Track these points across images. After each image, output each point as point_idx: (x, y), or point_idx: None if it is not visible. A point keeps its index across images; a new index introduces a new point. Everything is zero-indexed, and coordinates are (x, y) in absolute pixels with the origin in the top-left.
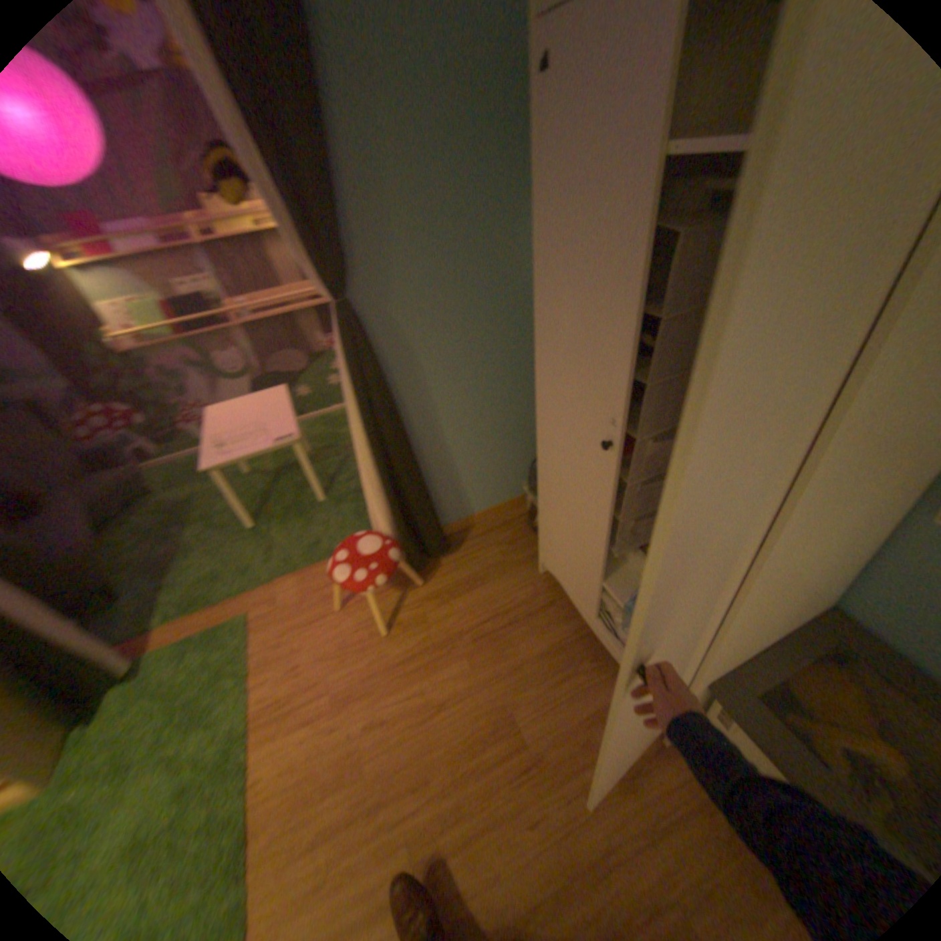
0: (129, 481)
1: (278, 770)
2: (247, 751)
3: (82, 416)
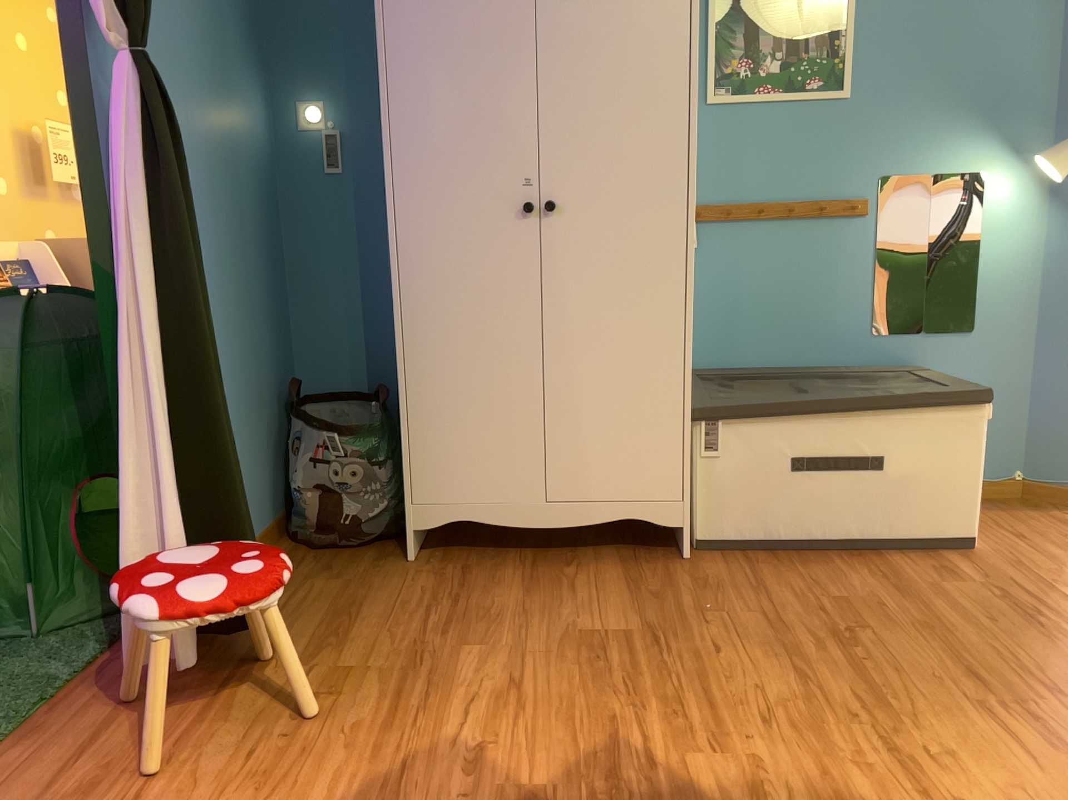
0: None
1: None
2: None
3: None
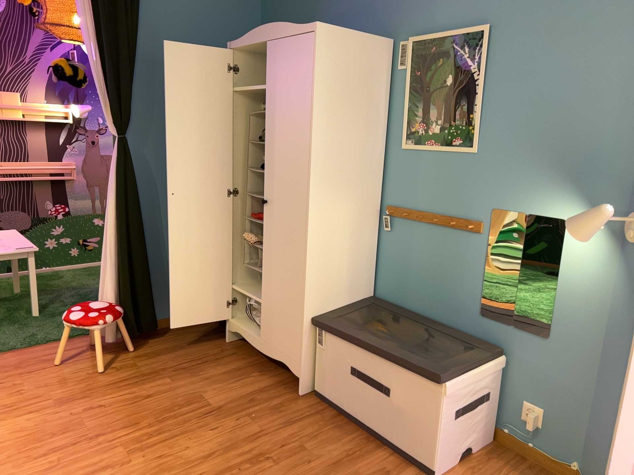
0: None
1: (8, 433)
2: None
3: None
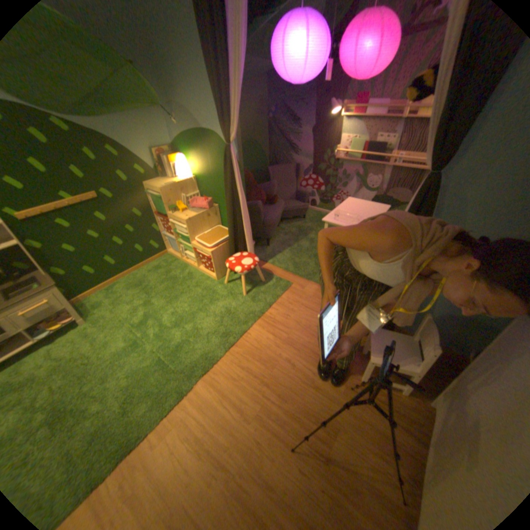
0: (300, 210)
1: (254, 339)
2: (253, 324)
3: (306, 178)
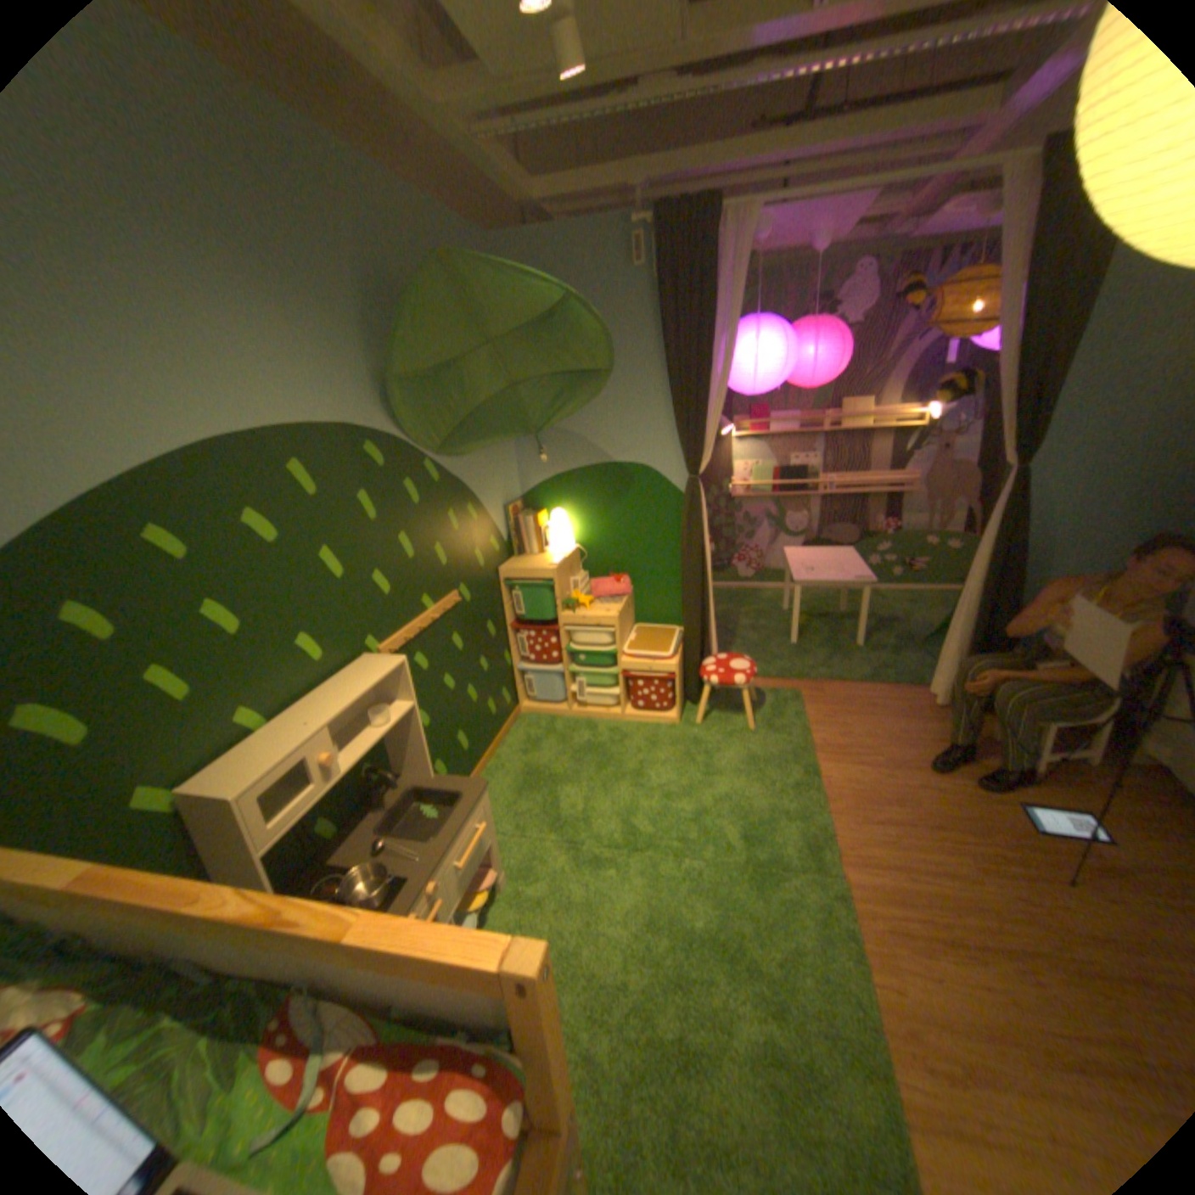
0: None
1: (843, 780)
2: (815, 761)
3: None
